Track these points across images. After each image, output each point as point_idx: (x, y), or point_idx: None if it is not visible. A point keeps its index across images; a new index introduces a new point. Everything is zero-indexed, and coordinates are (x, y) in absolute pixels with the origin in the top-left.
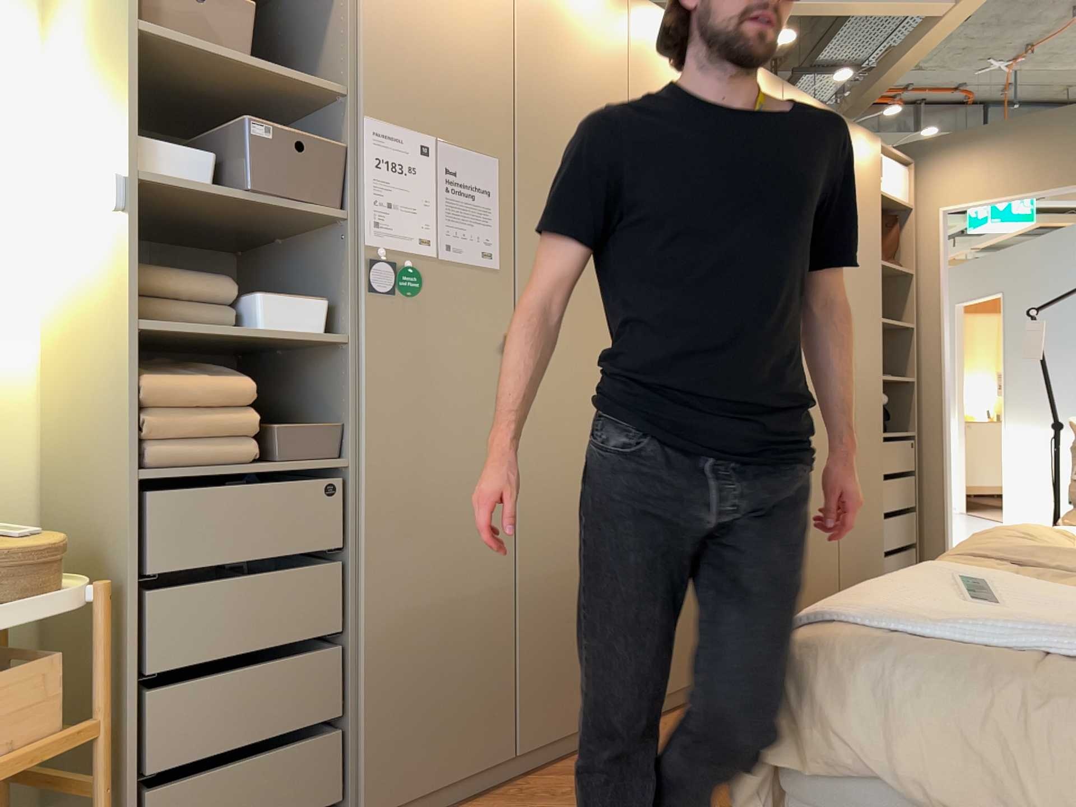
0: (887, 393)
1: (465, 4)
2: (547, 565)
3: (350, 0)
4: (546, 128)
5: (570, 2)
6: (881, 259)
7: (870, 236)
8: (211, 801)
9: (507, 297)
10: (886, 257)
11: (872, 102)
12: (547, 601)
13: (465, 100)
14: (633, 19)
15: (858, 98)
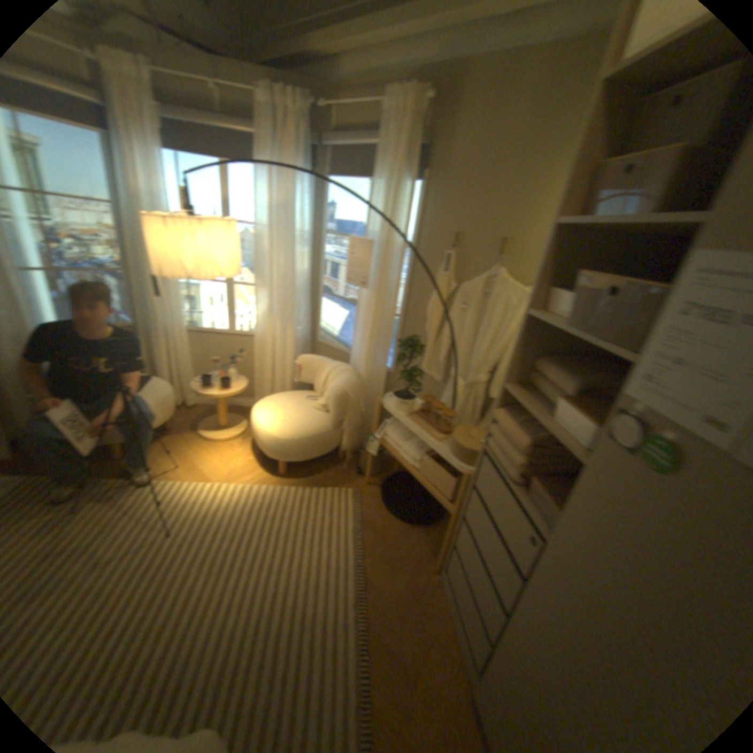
0: None
1: None
2: None
3: None
4: None
5: None
6: None
7: None
8: (460, 584)
9: None
10: None
11: None
12: None
13: None
14: None
15: None
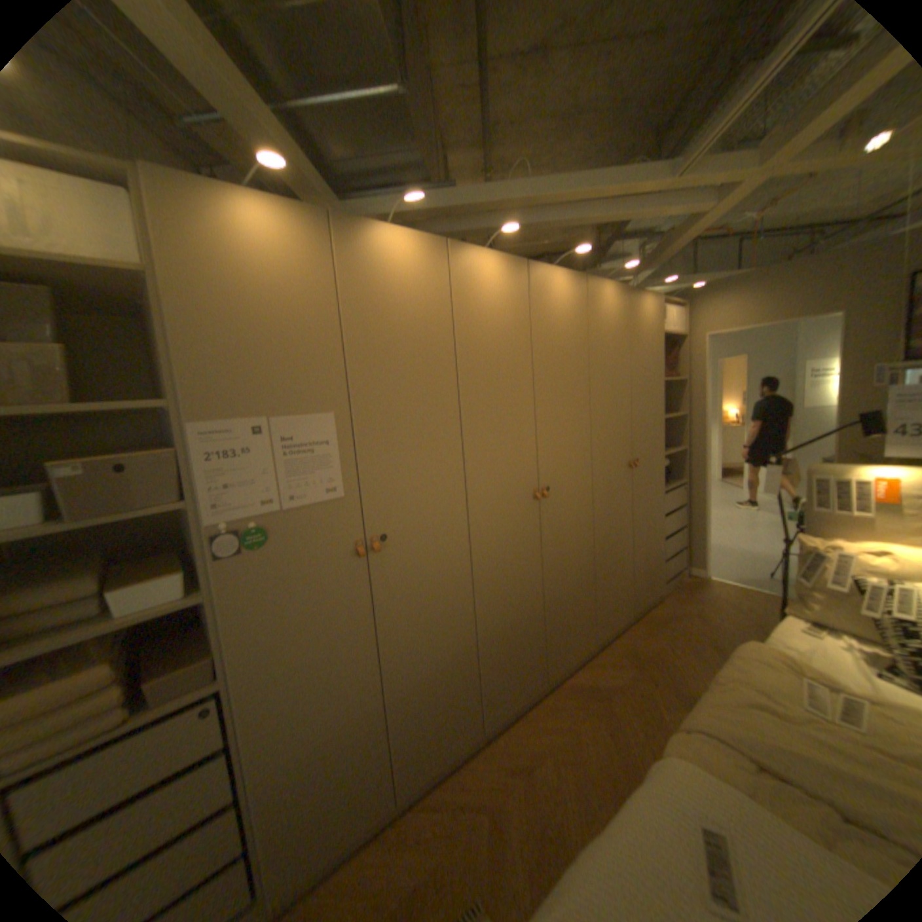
0: (667, 459)
1: (283, 296)
2: (409, 681)
3: (159, 323)
4: (377, 375)
5: (390, 265)
6: (663, 374)
7: (656, 359)
8: None
9: (354, 515)
10: (667, 371)
11: (656, 266)
12: (411, 702)
13: (294, 376)
14: (452, 264)
15: (647, 265)
